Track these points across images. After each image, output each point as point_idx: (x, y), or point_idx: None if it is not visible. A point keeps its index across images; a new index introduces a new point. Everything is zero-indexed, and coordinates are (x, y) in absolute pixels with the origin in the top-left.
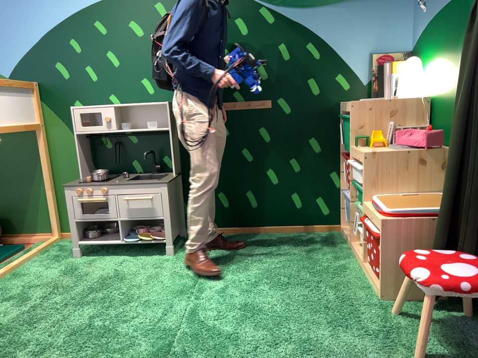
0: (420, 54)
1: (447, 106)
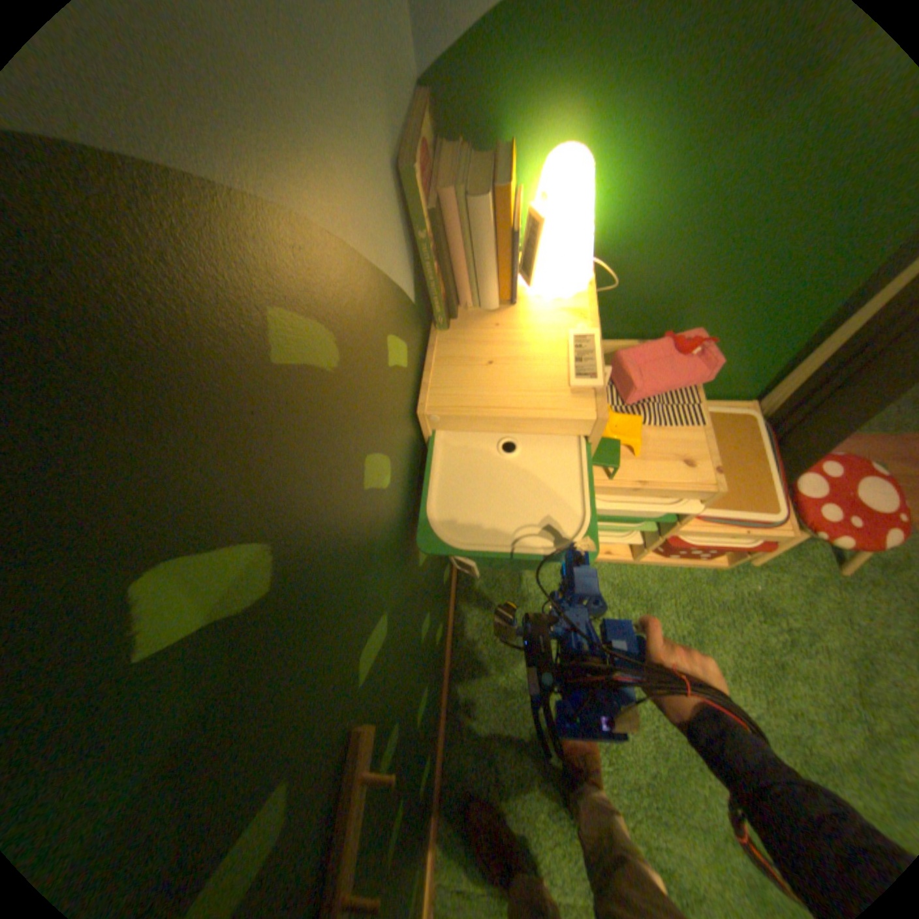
0: (515, 105)
1: (666, 266)
